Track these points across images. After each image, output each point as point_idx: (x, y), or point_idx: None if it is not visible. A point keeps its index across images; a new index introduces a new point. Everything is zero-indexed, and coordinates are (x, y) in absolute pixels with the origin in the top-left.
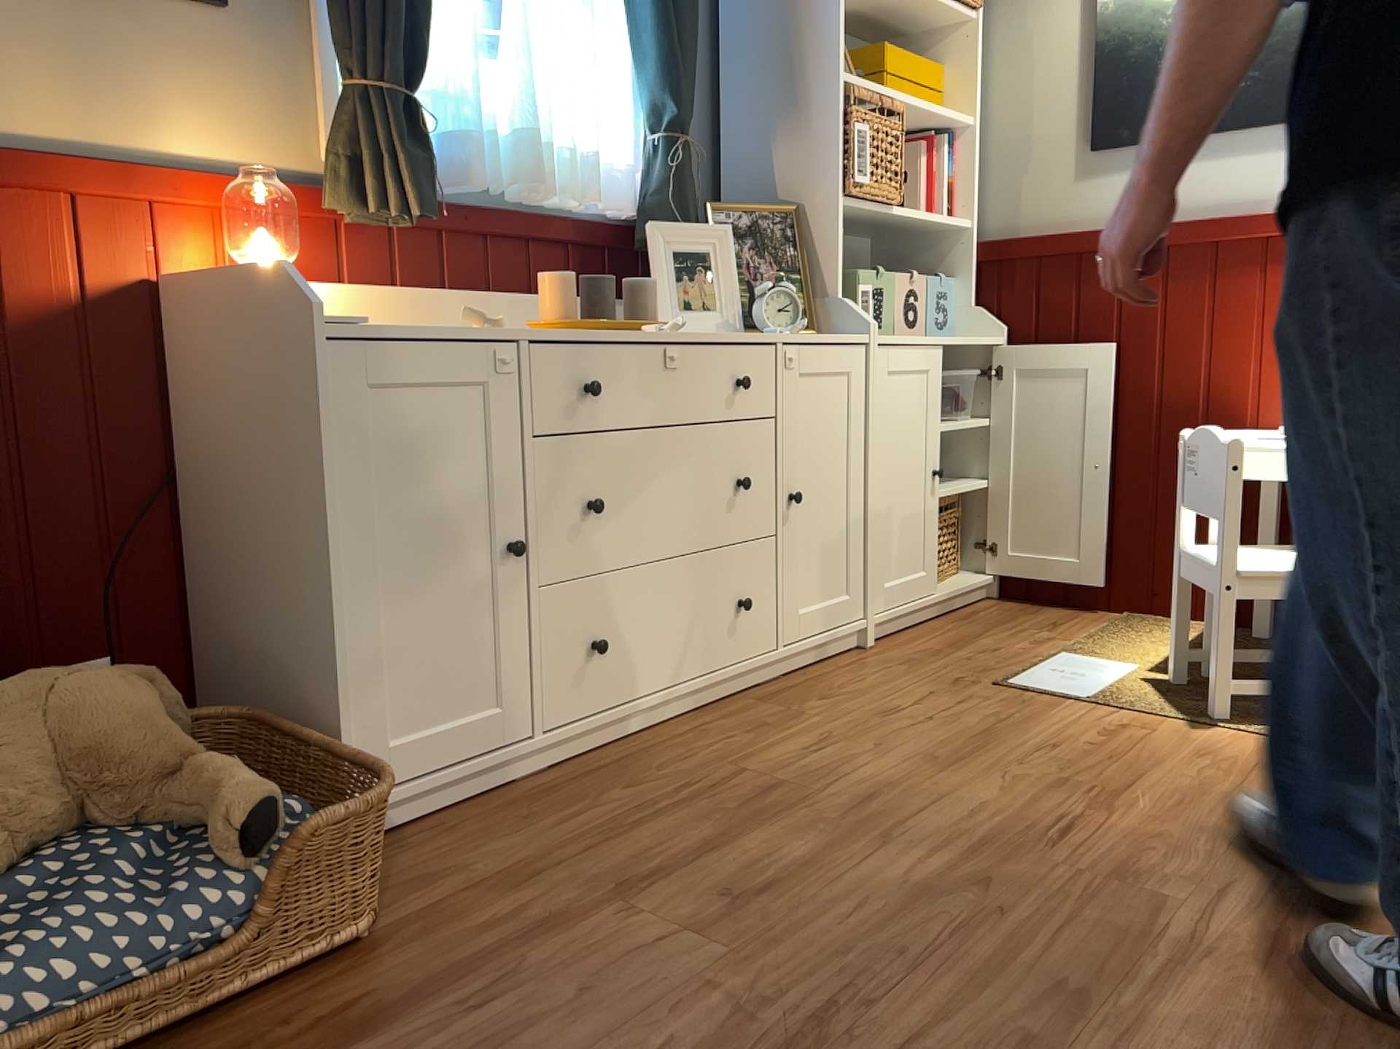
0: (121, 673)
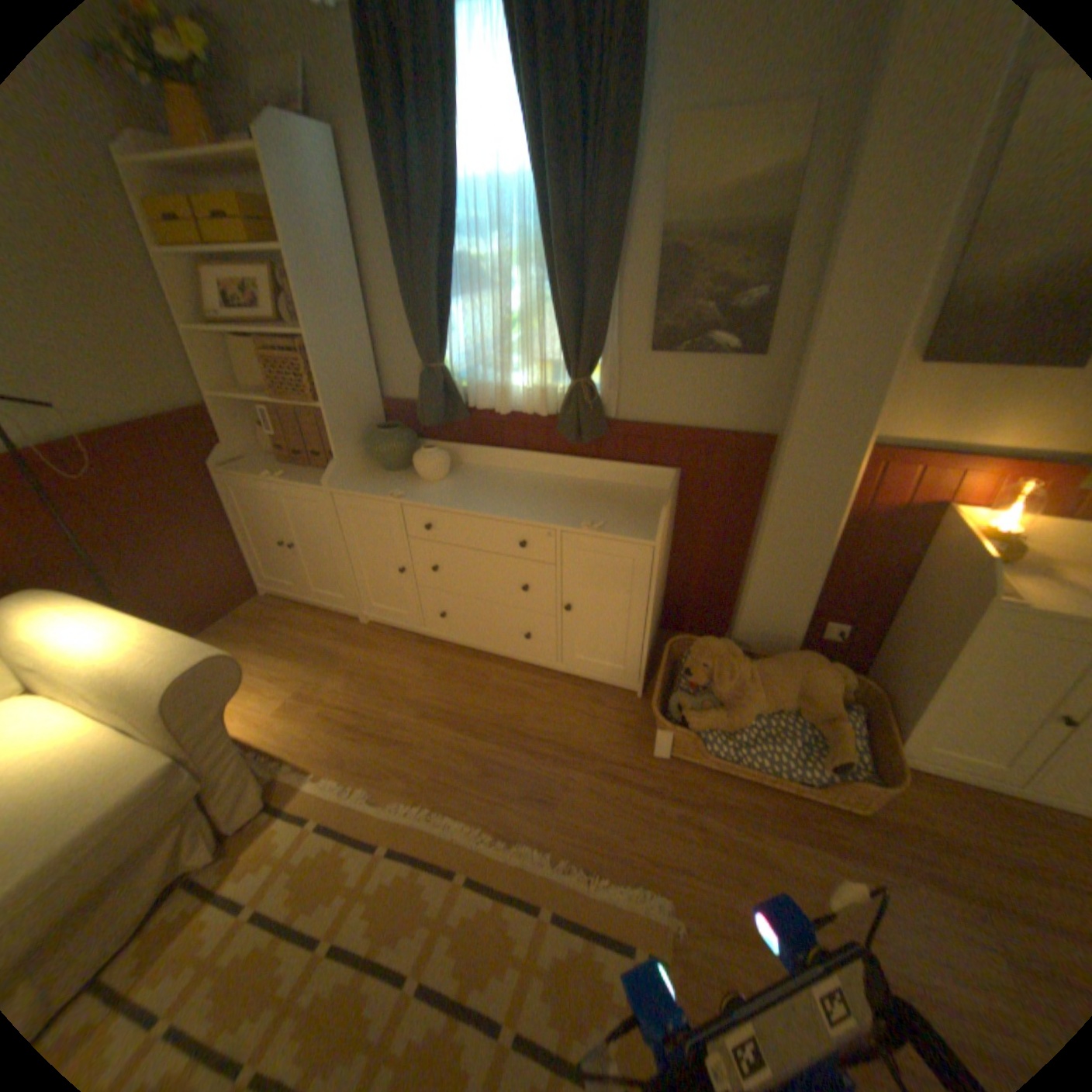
0: (835, 672)
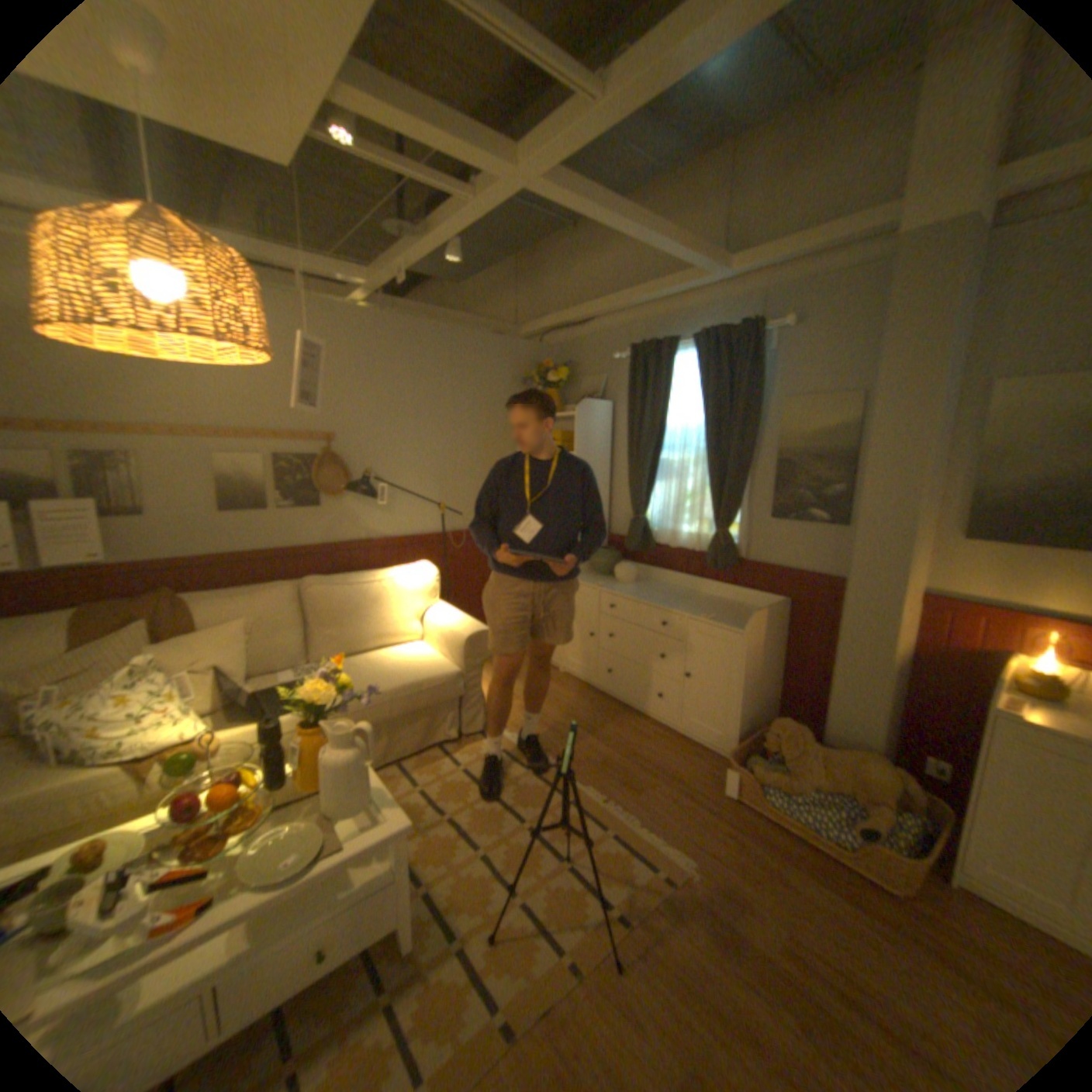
0: (893, 772)
